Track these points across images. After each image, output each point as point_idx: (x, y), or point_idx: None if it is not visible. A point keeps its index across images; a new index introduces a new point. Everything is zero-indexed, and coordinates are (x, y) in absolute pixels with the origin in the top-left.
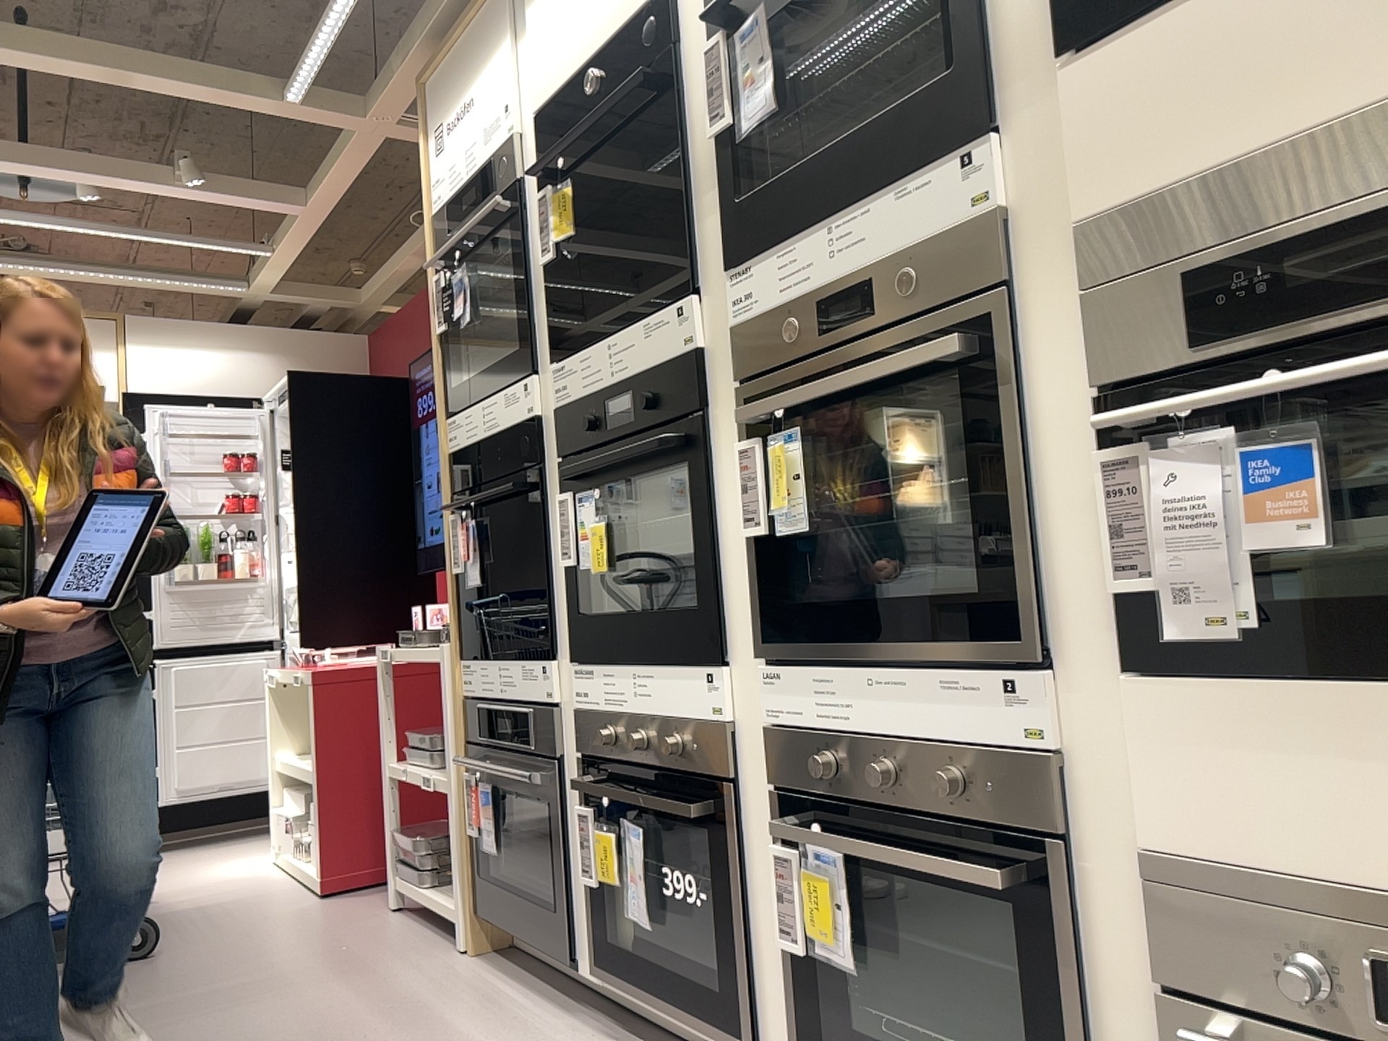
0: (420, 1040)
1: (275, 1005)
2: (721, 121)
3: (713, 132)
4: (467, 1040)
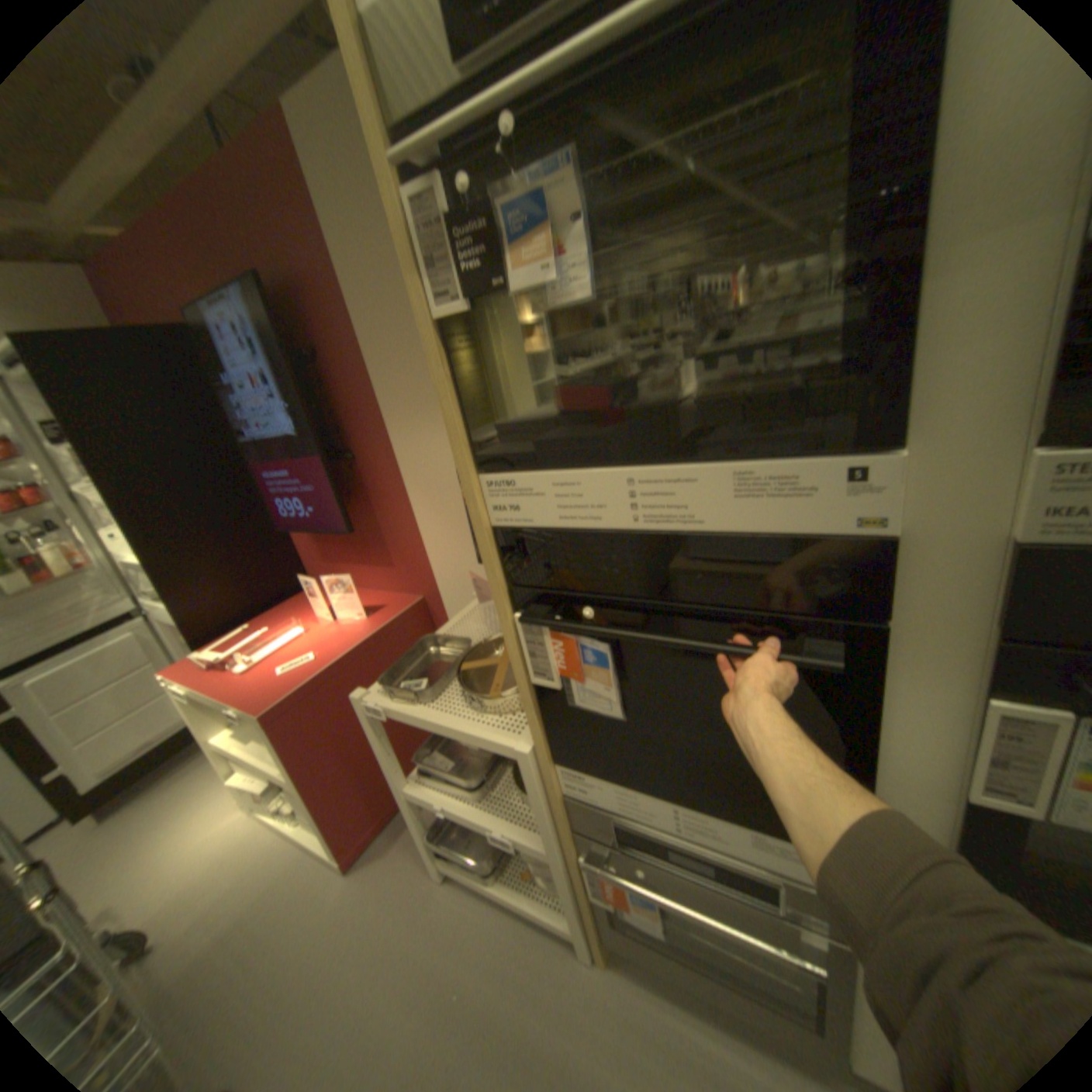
0: None
1: None
2: None
3: None
4: None
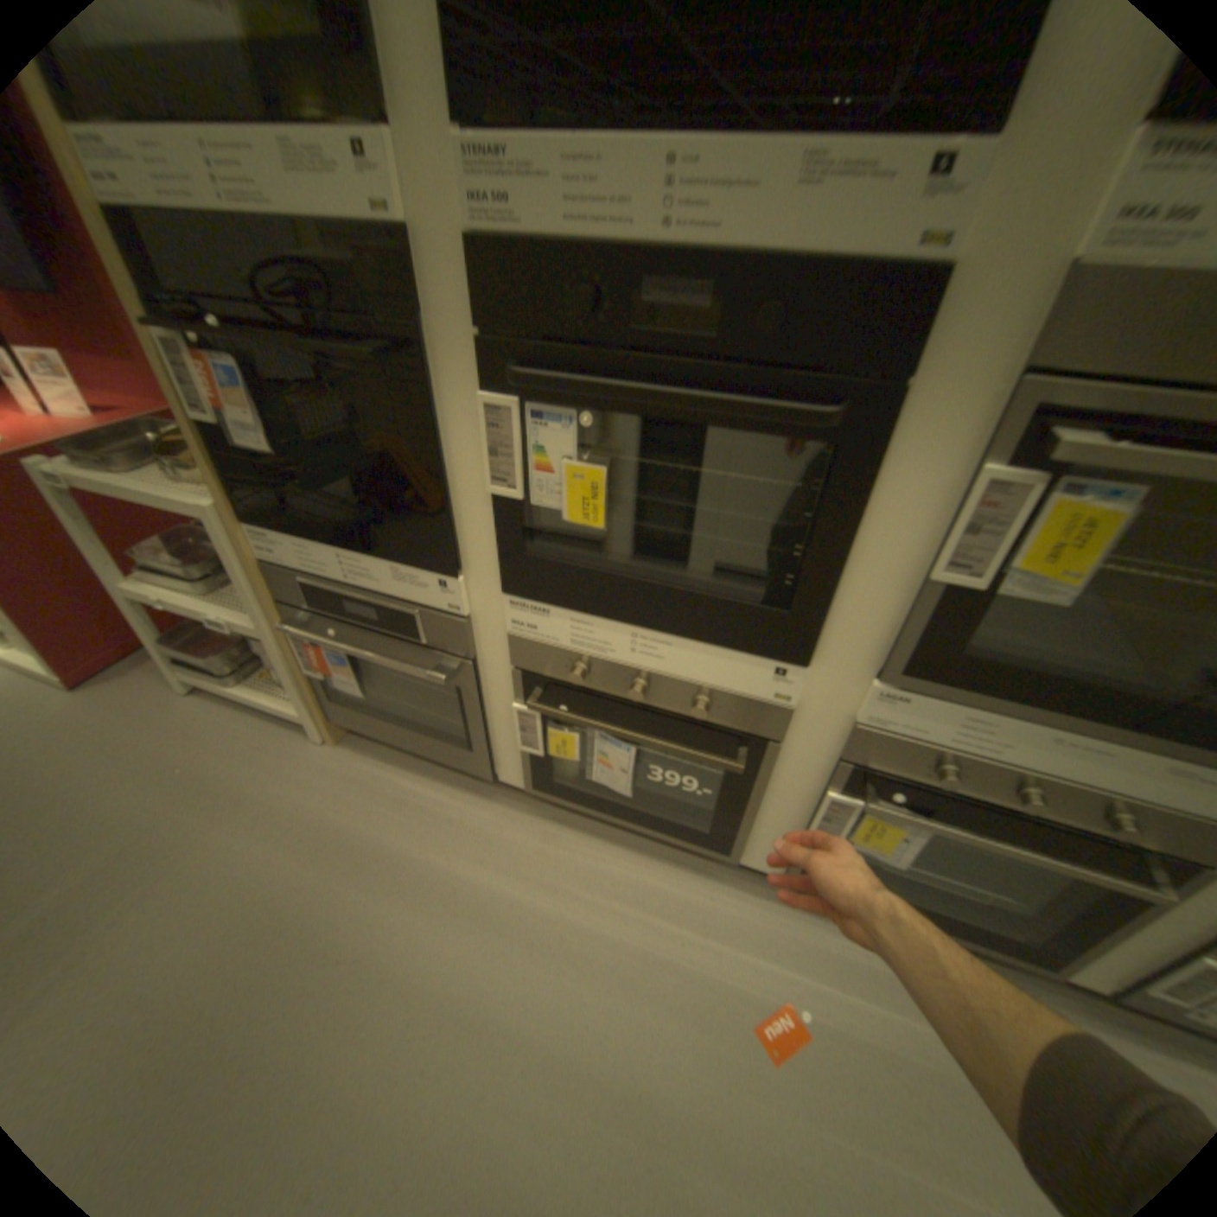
0: (389, 887)
1: (178, 893)
2: None
3: None
4: (433, 869)
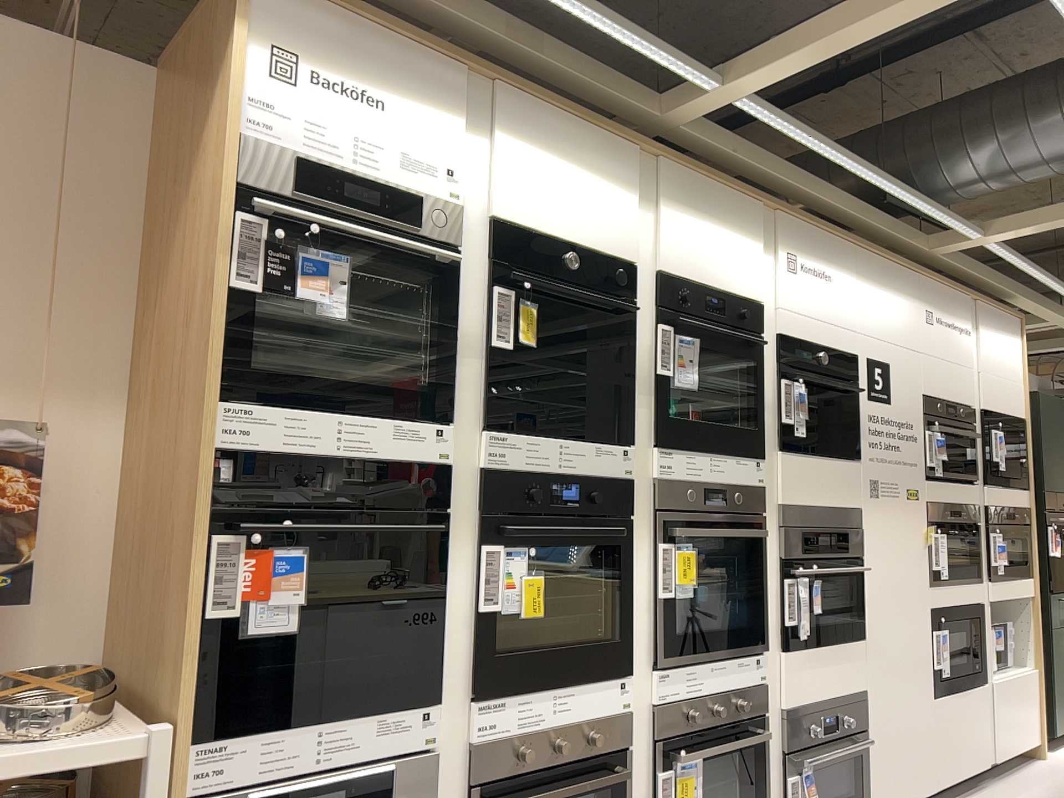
0: None
1: None
2: (664, 371)
3: (653, 370)
4: None
